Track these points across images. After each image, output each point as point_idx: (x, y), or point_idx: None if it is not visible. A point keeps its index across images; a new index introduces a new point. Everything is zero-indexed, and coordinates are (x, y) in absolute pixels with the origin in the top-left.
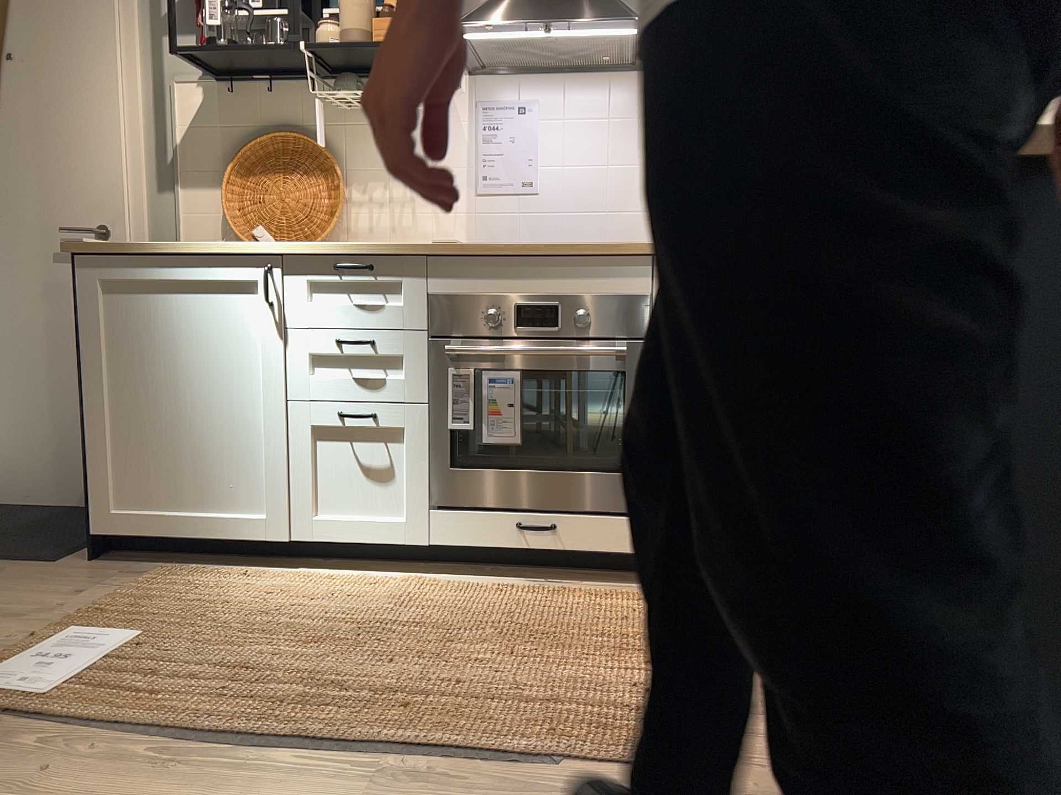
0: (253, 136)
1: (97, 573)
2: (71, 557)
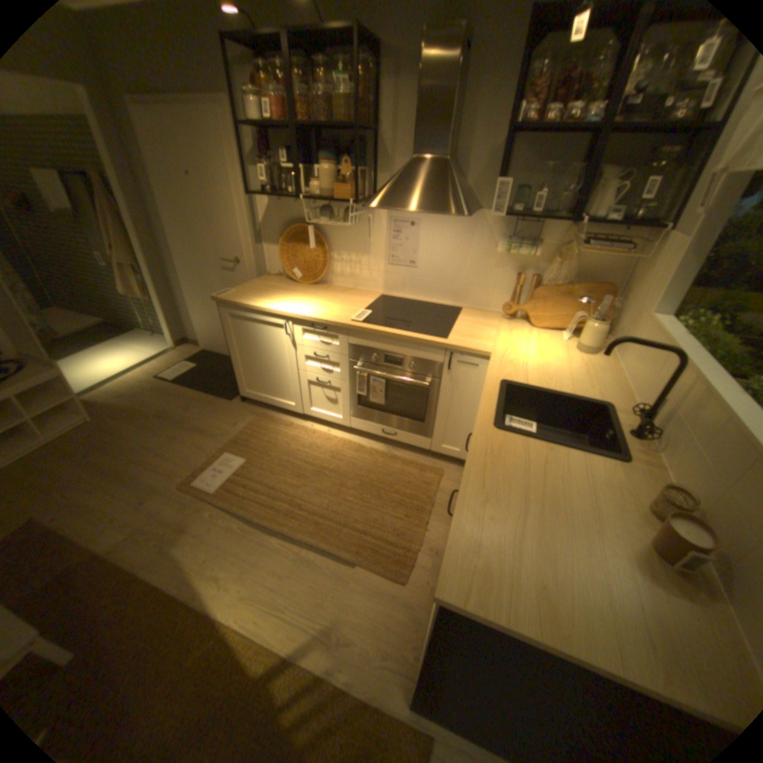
0: (291, 222)
1: (243, 410)
2: (237, 397)
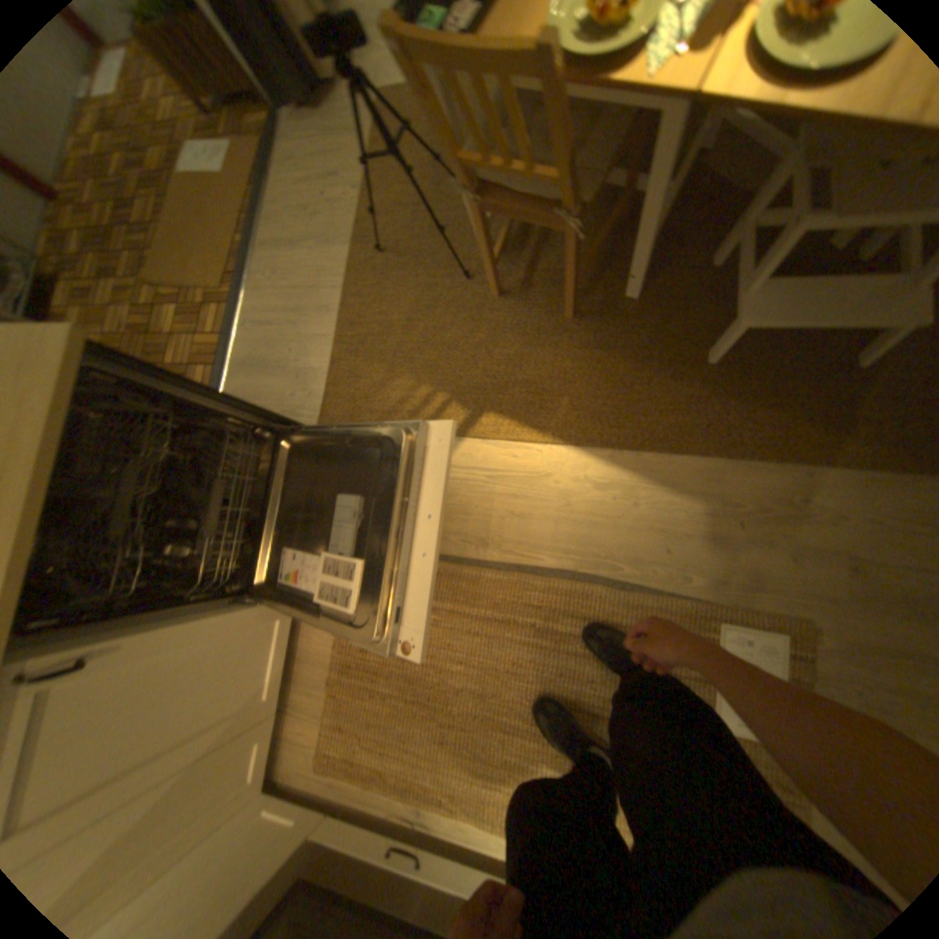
0: None
1: None
2: None
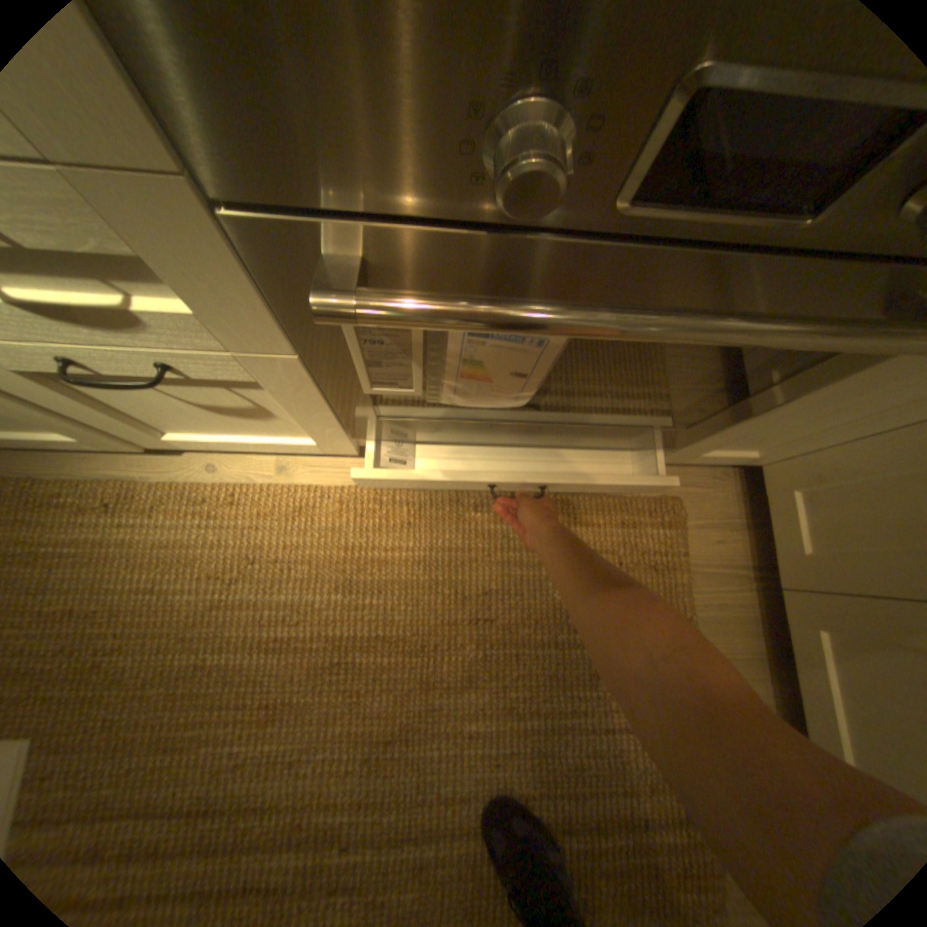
0: None
1: None
2: None
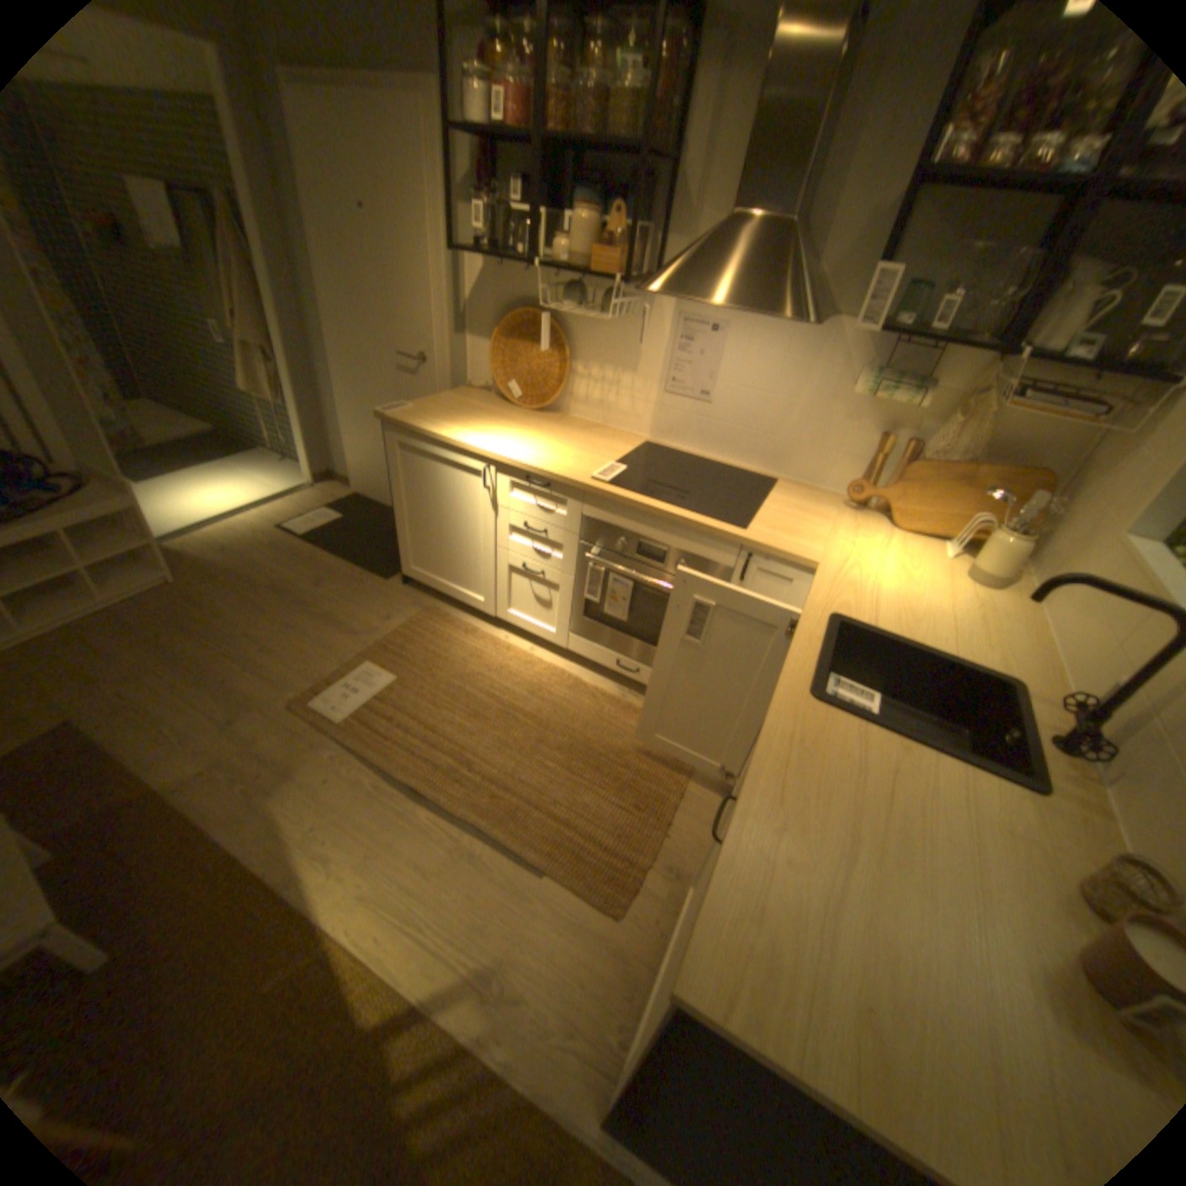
0: (516, 304)
1: (403, 598)
2: (397, 576)
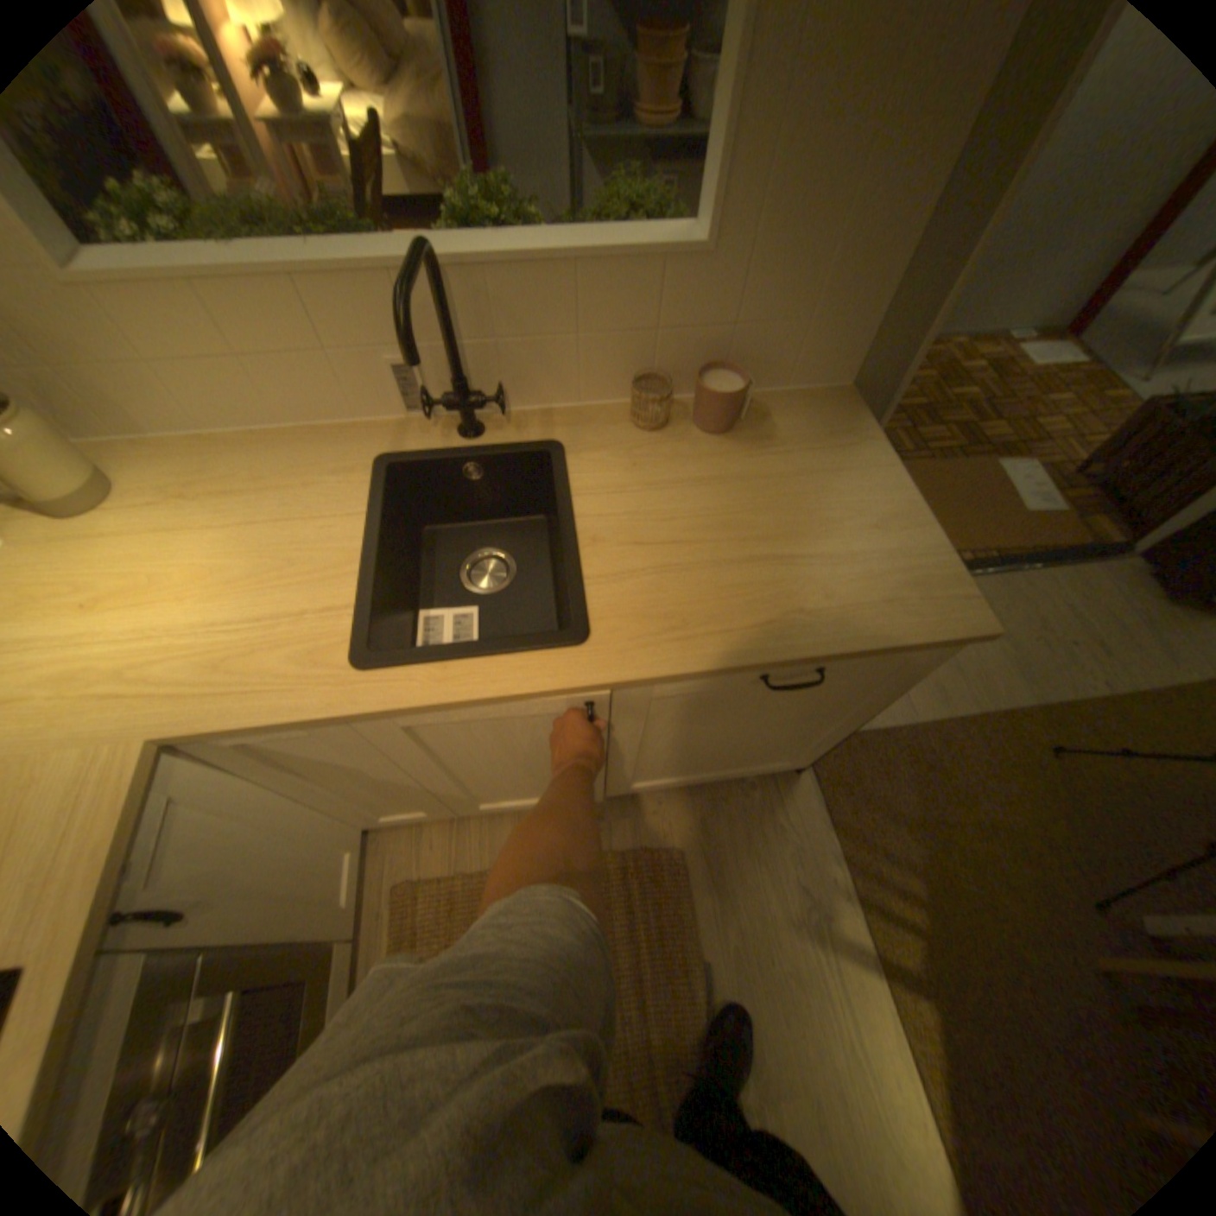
0: None
1: None
2: None
